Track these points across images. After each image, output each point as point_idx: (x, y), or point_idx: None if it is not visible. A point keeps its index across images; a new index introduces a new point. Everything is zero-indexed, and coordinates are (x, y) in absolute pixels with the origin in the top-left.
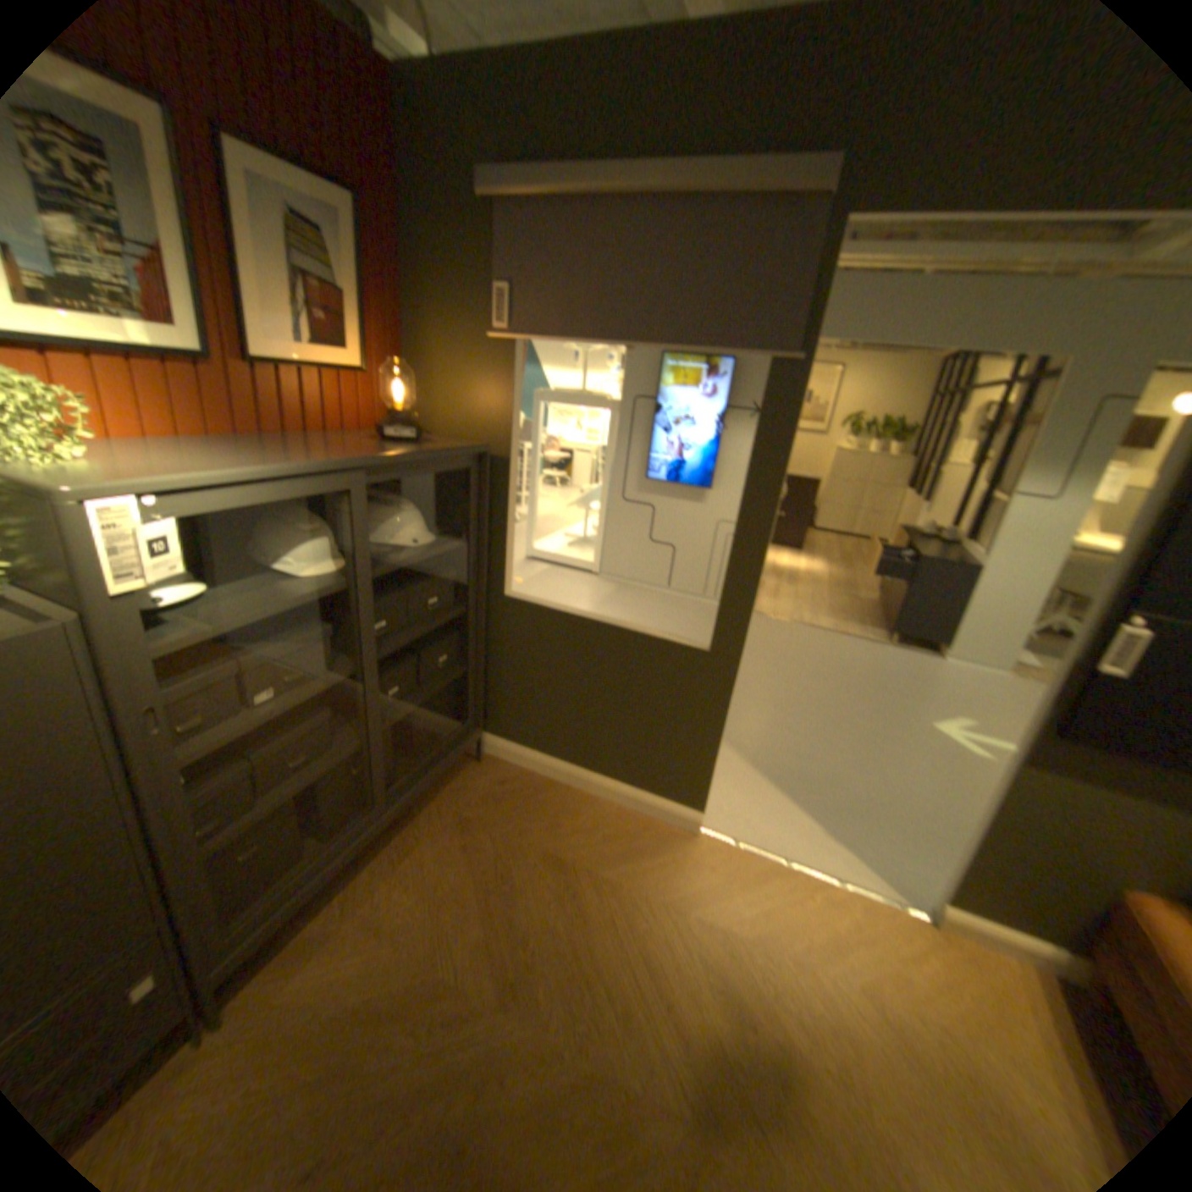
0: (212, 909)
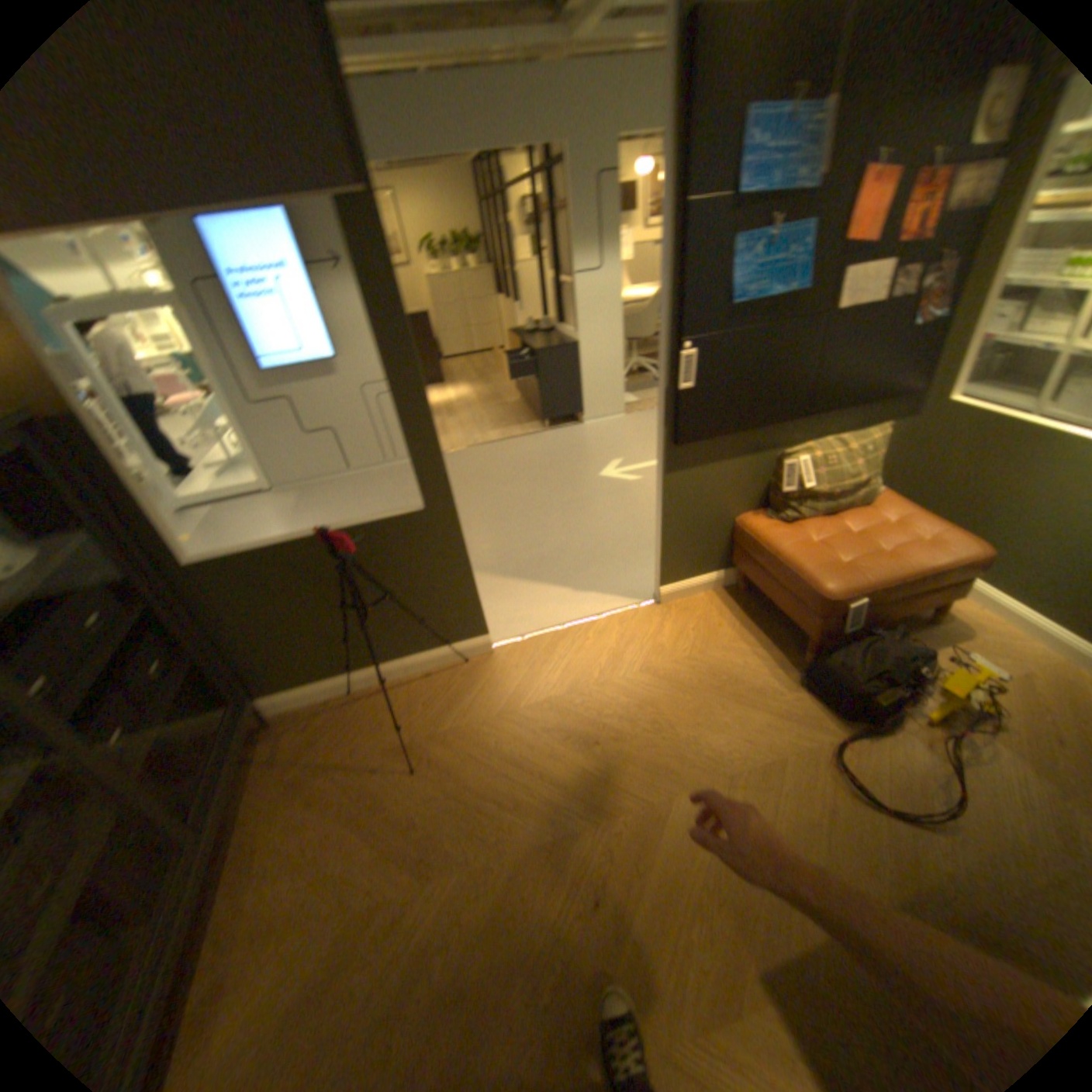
0: None
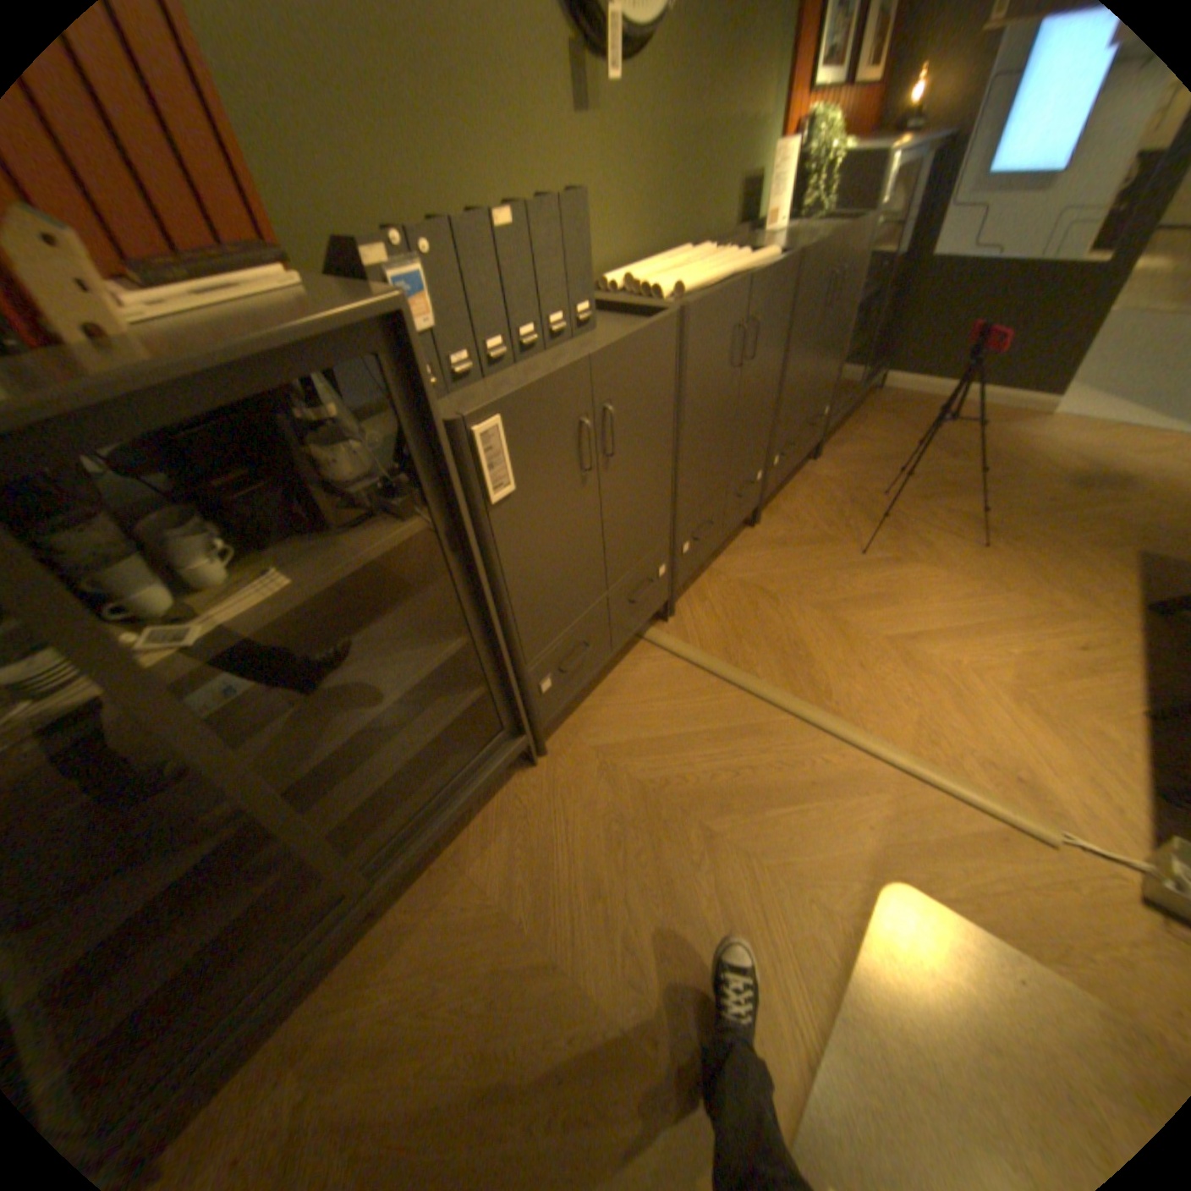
0: (836, 394)
